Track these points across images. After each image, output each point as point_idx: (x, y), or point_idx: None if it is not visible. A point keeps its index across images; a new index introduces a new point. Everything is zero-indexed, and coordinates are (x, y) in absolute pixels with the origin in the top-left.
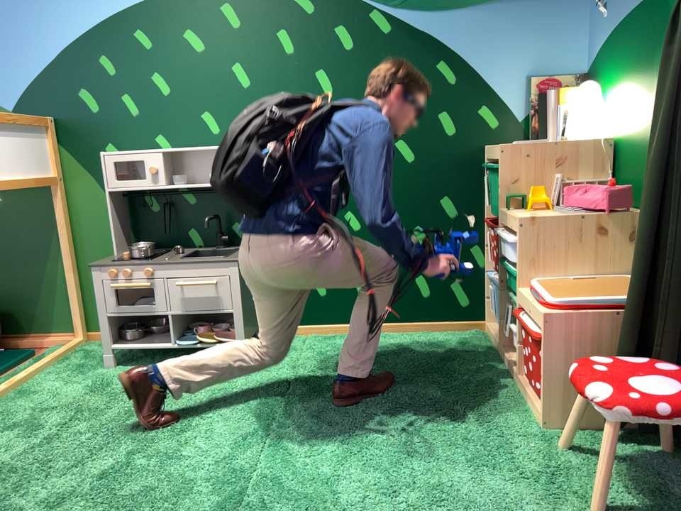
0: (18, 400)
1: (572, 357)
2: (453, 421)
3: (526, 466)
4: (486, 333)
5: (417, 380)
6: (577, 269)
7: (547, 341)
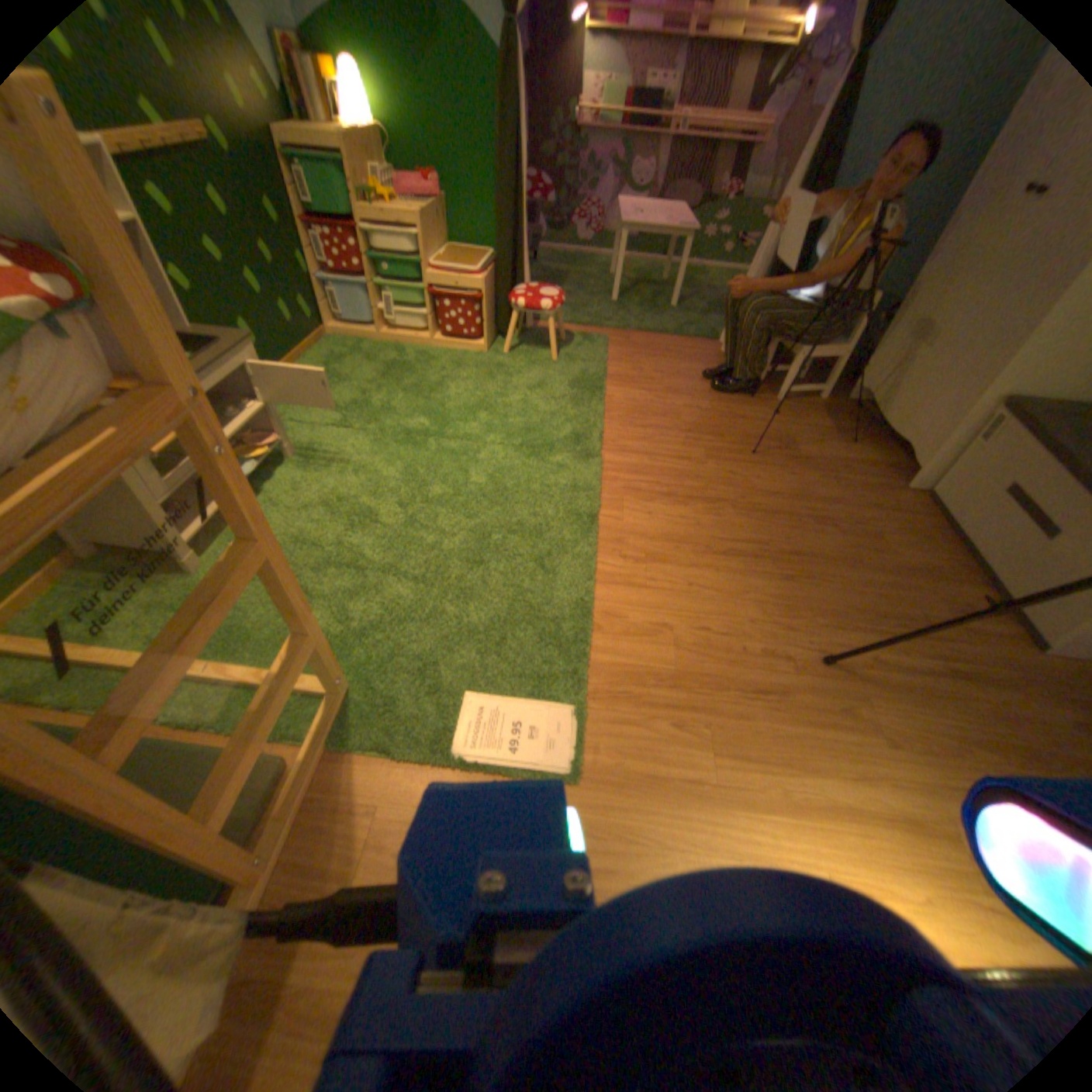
0: (235, 643)
1: (484, 301)
2: (457, 373)
3: (510, 365)
4: (329, 333)
5: (391, 374)
6: (431, 246)
7: (480, 295)
